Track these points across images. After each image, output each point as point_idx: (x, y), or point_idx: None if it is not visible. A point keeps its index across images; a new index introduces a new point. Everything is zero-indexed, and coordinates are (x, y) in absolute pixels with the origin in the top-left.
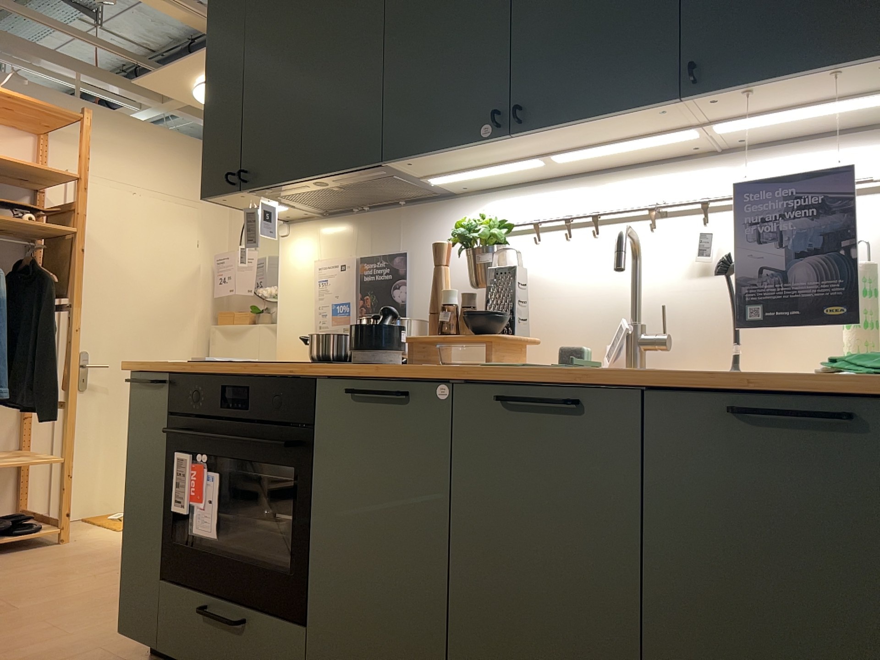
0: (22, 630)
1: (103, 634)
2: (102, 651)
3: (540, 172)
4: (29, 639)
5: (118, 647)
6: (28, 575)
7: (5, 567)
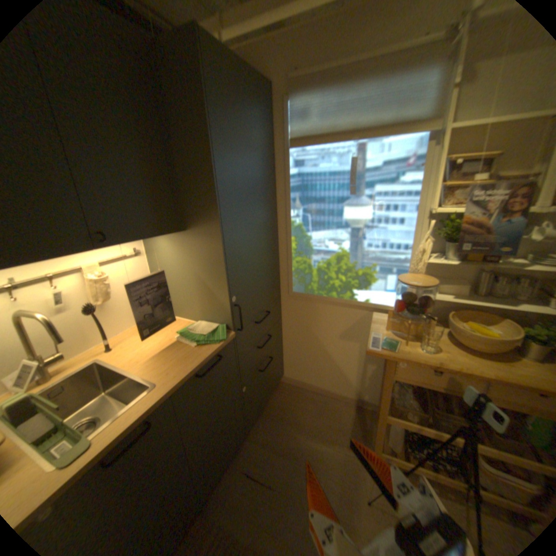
0: None
1: None
2: None
3: None
4: None
5: None
6: None
7: None
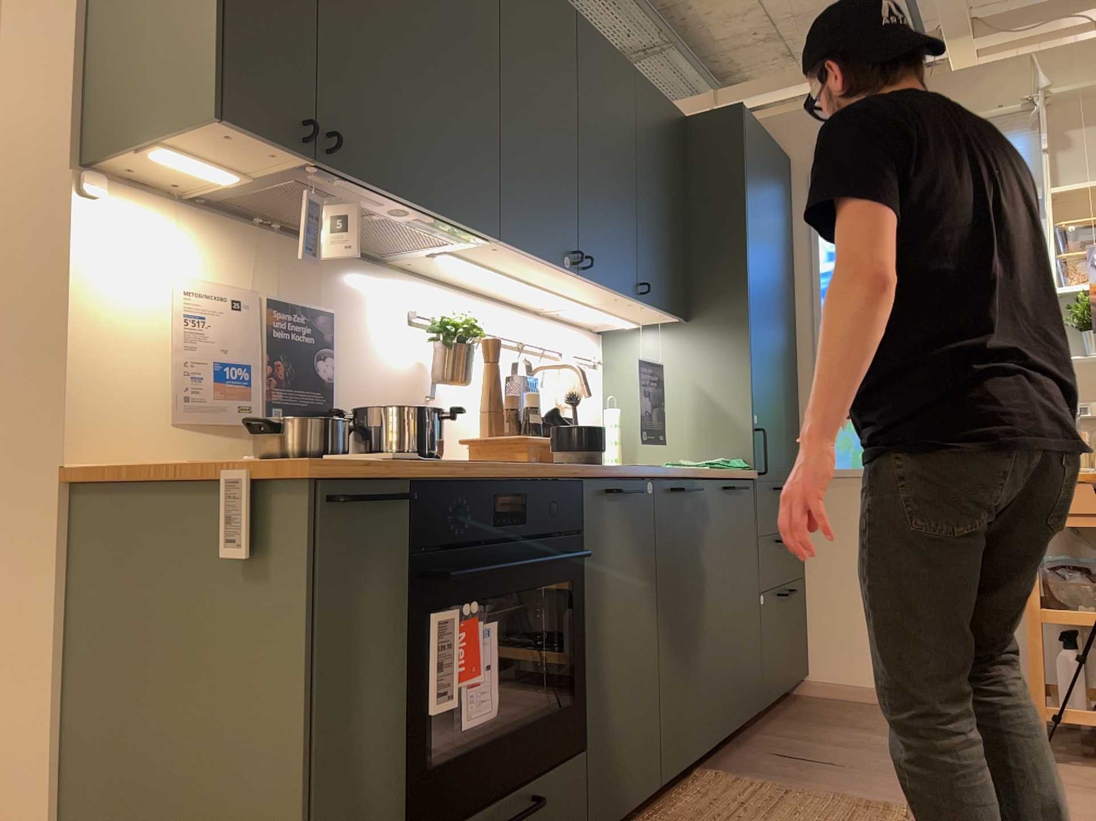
0: None
1: None
2: None
3: (471, 280)
4: None
5: None
6: None
7: None
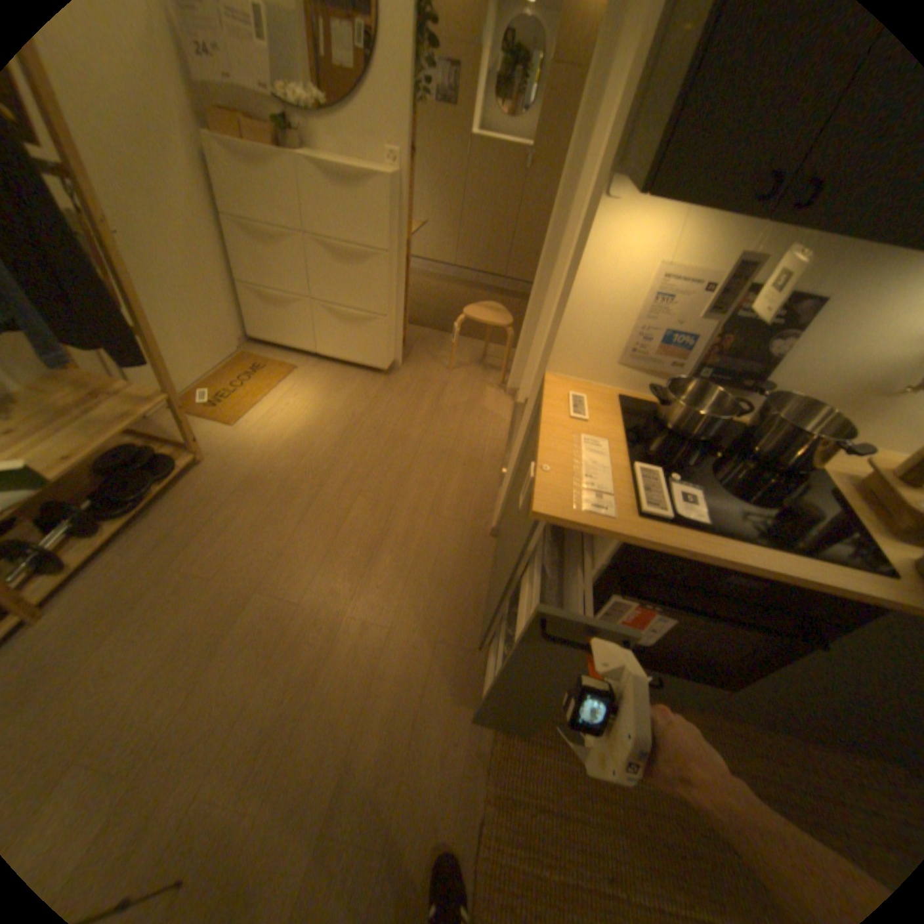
0: (342, 637)
1: (413, 615)
2: (441, 643)
3: None
4: (364, 649)
5: (447, 632)
6: (237, 539)
7: (192, 529)
